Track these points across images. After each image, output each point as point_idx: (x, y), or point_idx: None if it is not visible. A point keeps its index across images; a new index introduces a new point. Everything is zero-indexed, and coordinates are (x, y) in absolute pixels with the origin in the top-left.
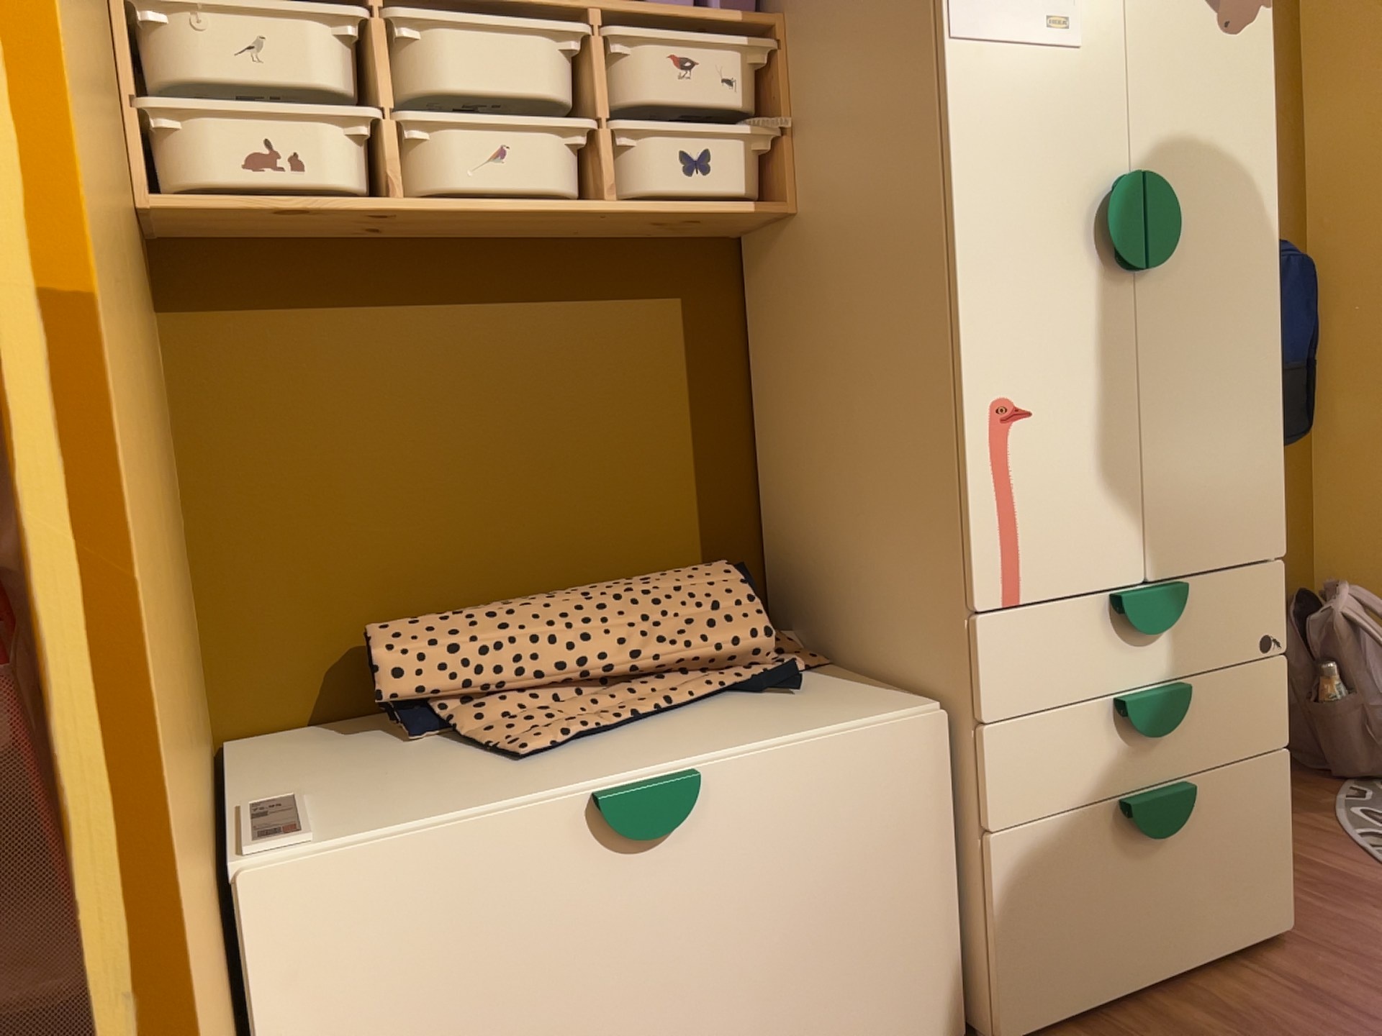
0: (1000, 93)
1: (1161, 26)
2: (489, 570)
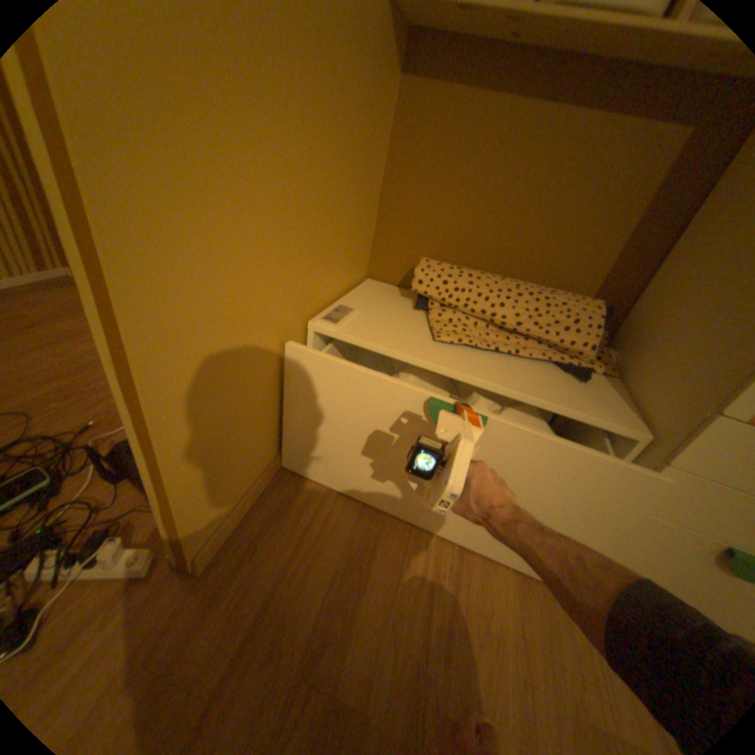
0: None
1: None
2: (487, 255)
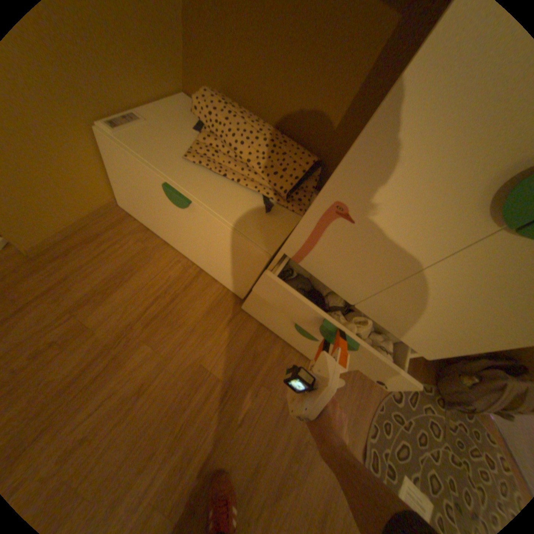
0: None
1: None
2: (257, 97)
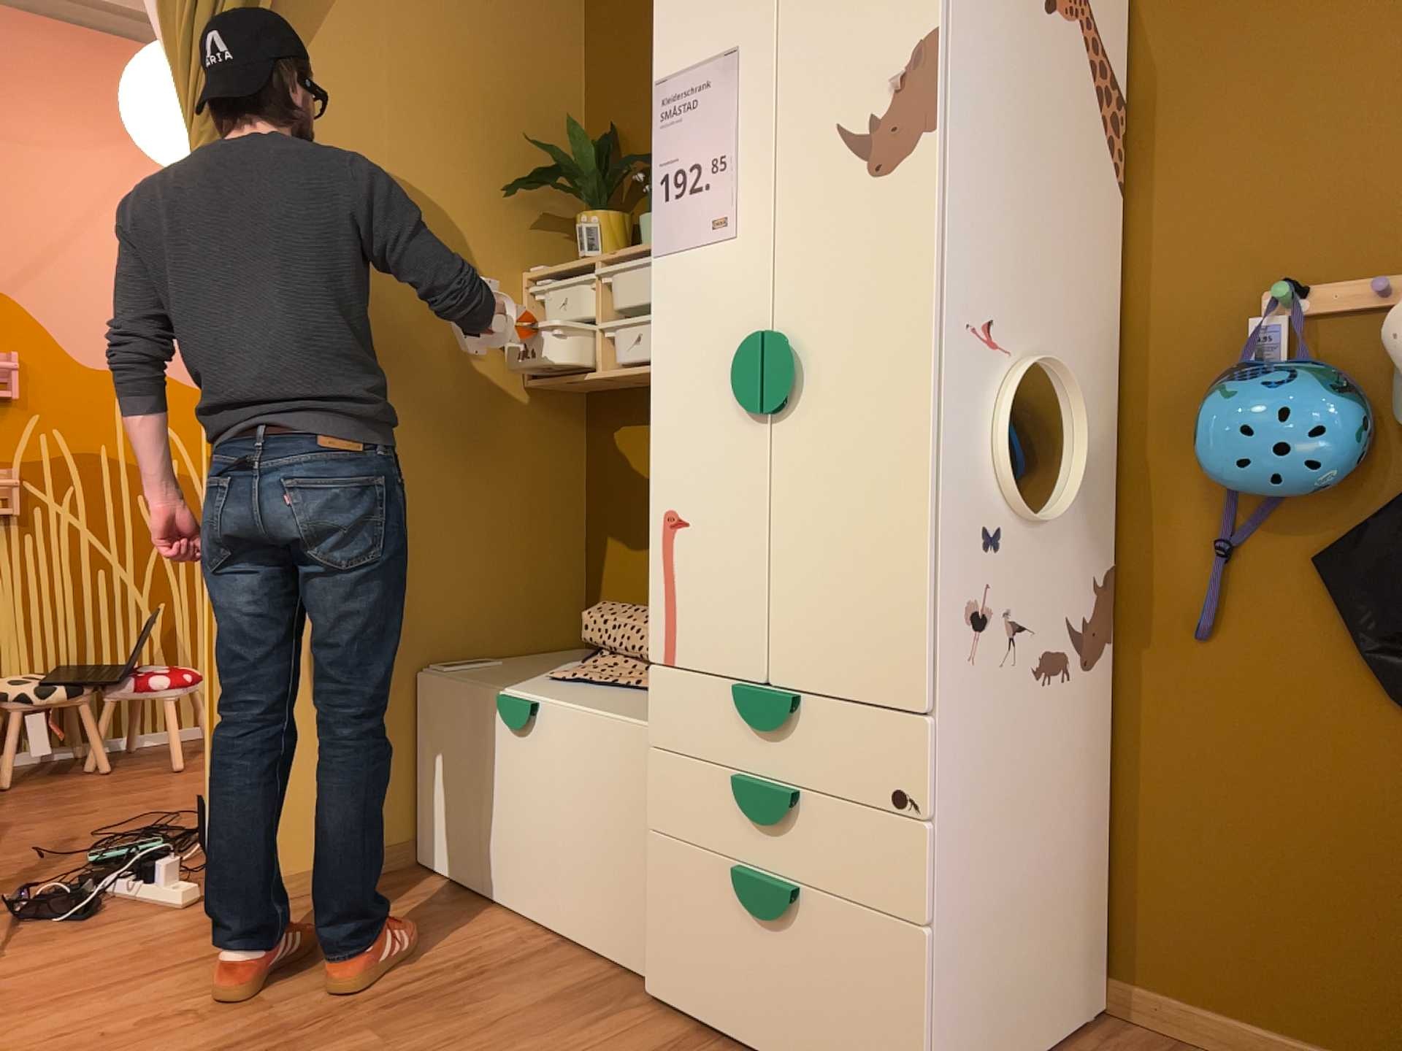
0: (680, 286)
1: (808, 195)
2: None
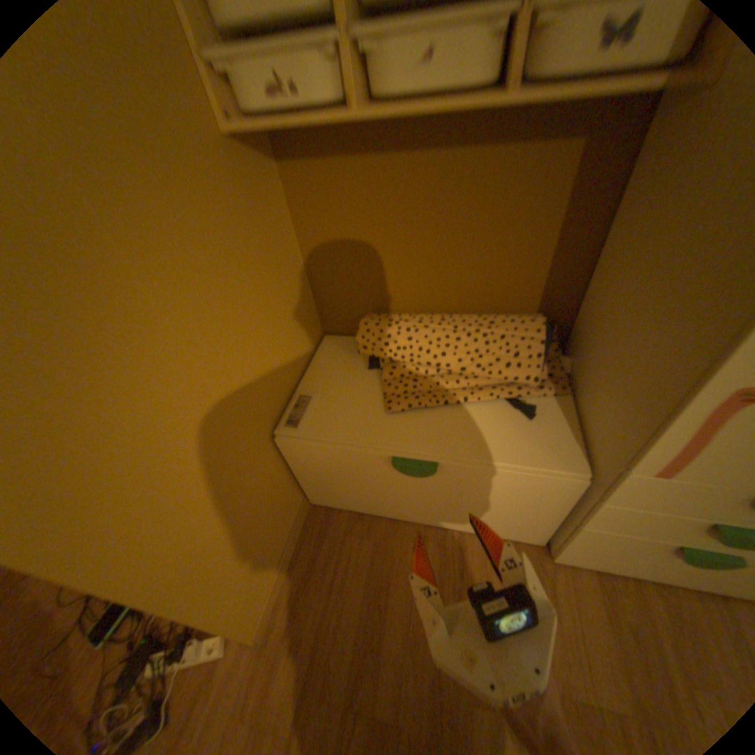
0: None
1: None
2: (423, 294)
